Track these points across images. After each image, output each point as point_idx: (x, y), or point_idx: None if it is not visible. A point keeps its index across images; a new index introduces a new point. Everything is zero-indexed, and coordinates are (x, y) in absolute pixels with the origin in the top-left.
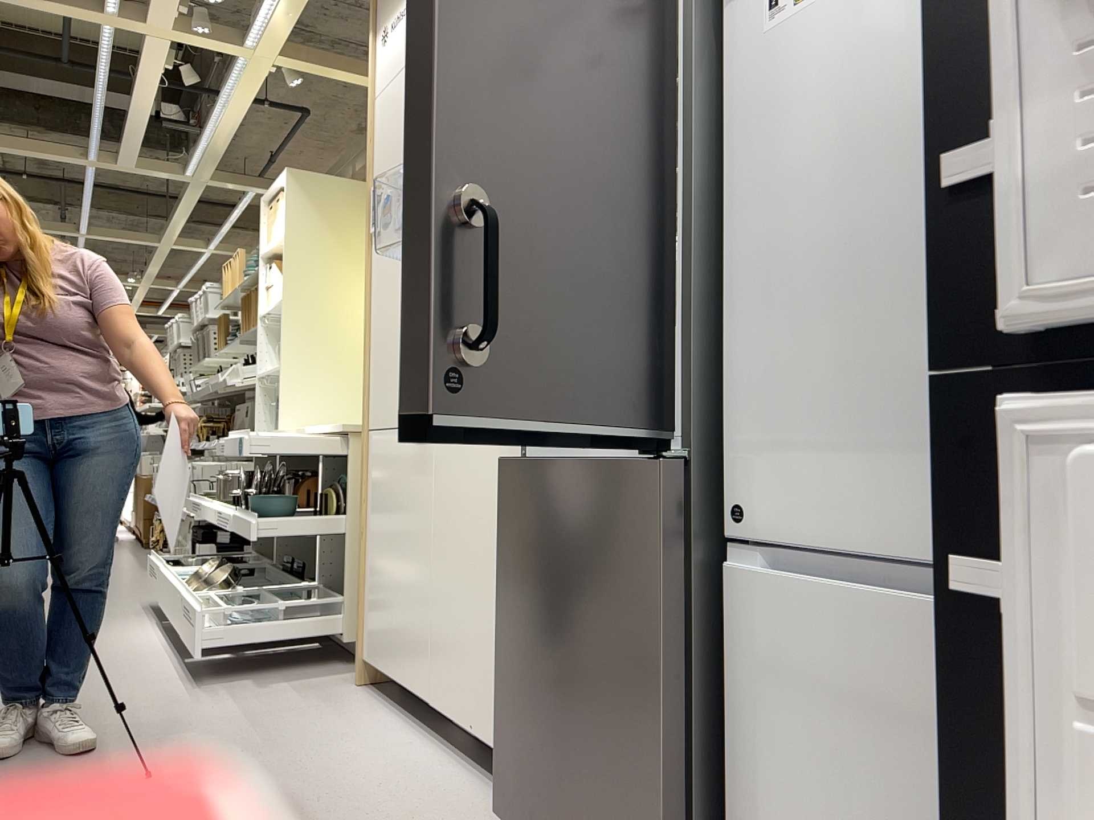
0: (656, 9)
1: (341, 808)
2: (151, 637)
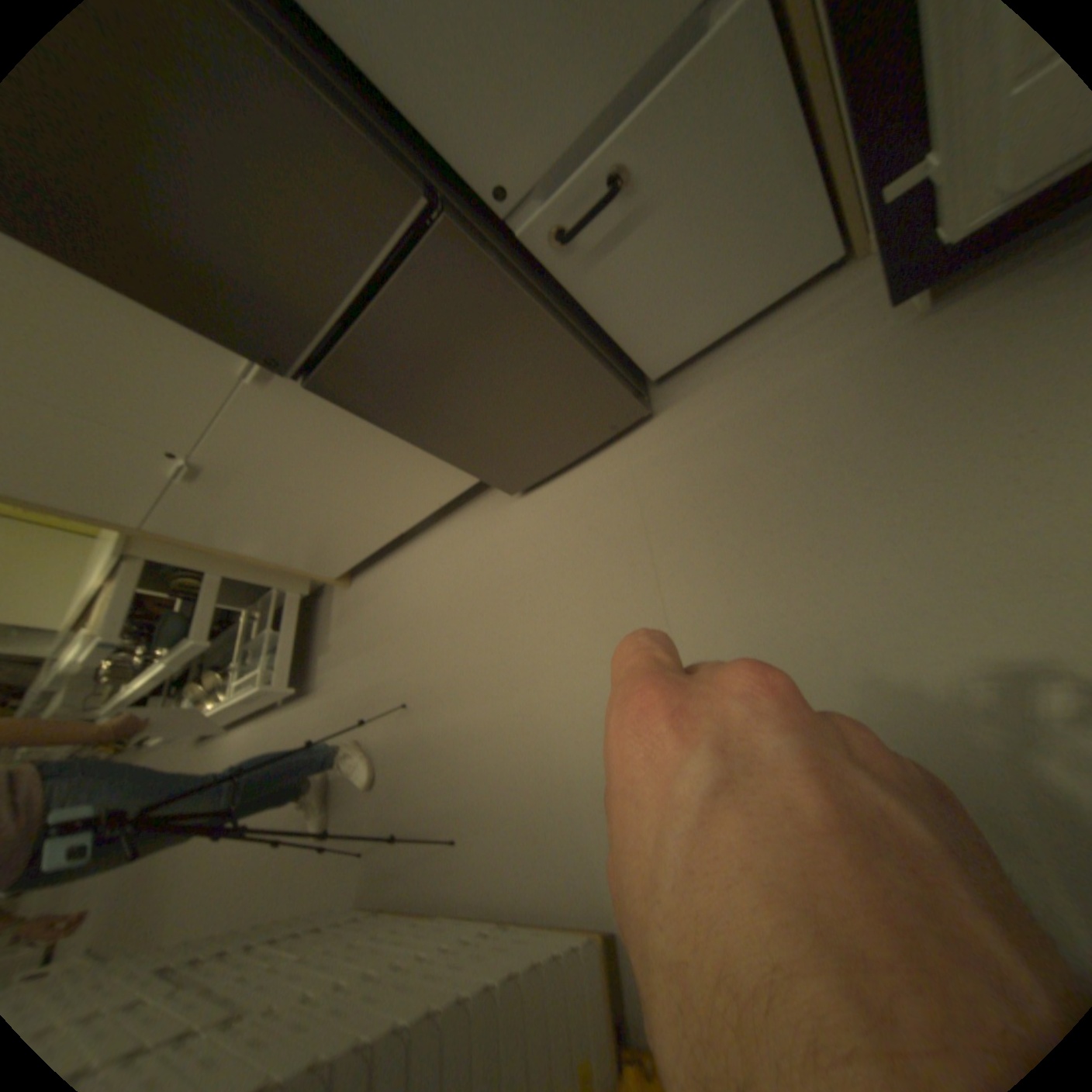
0: None
1: (468, 583)
2: (244, 733)
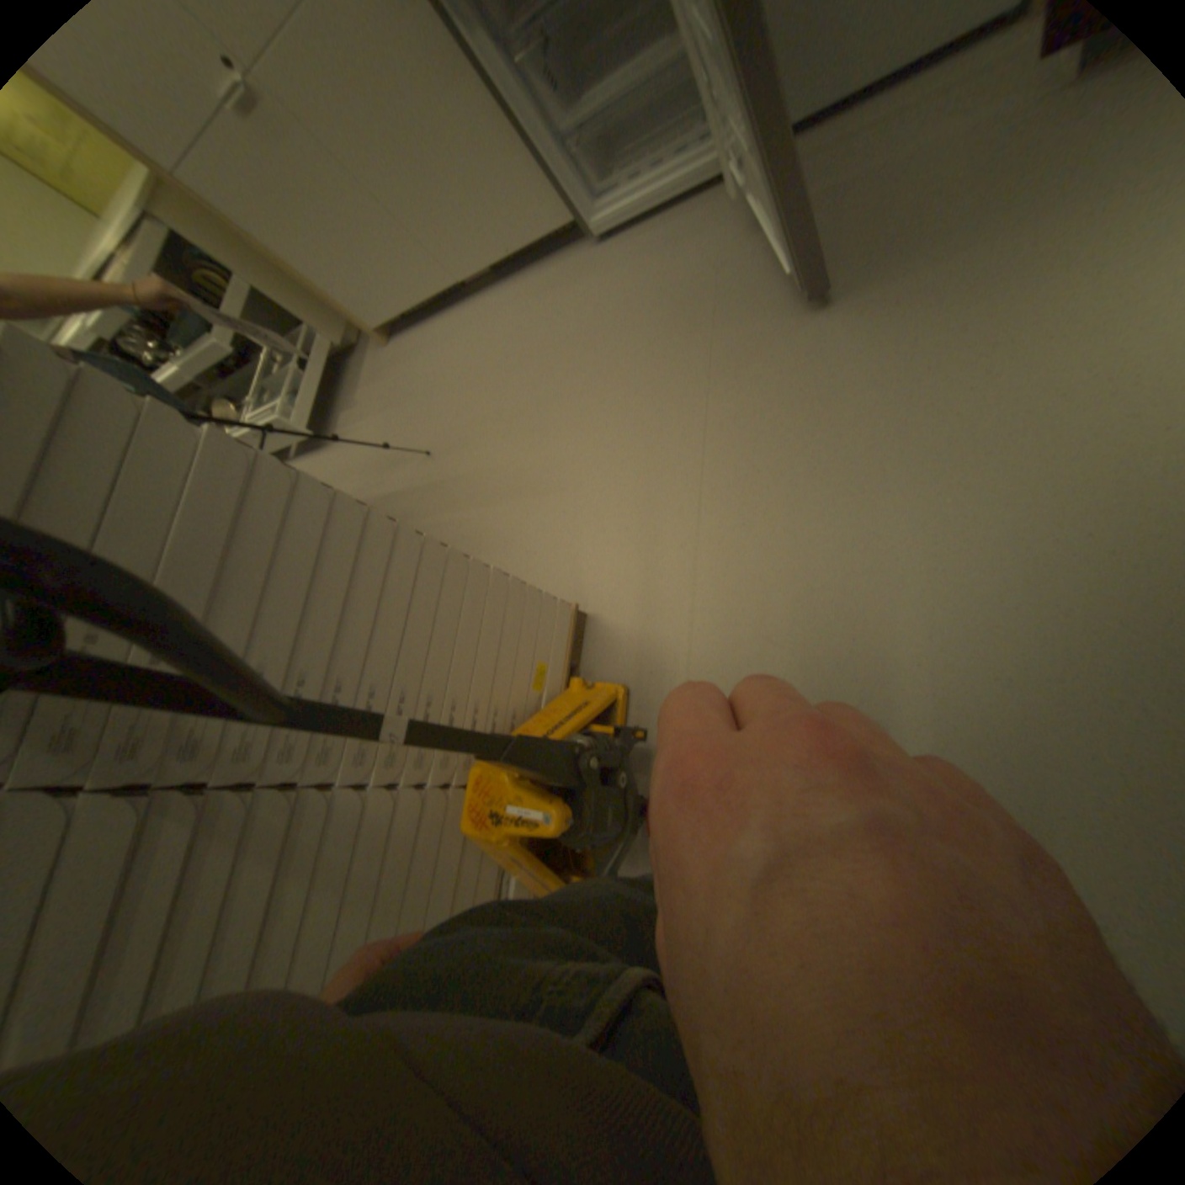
0: None
1: (518, 342)
2: None
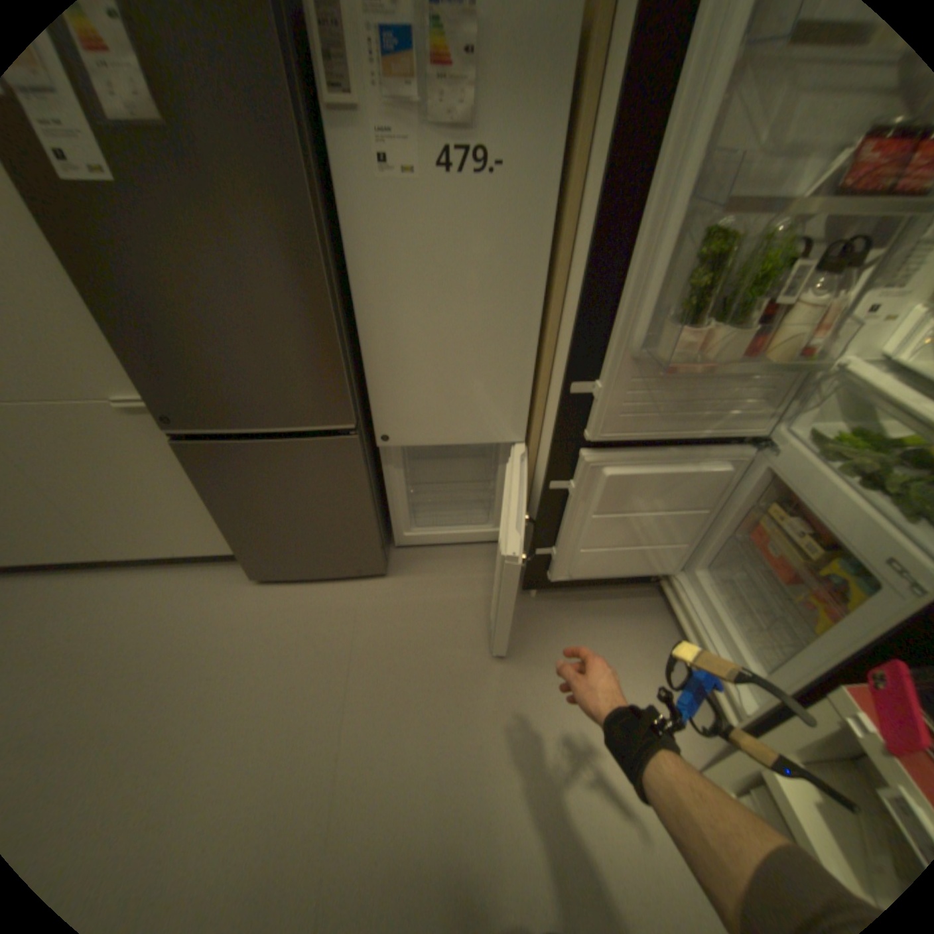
0: (287, 132)
1: (152, 642)
2: None
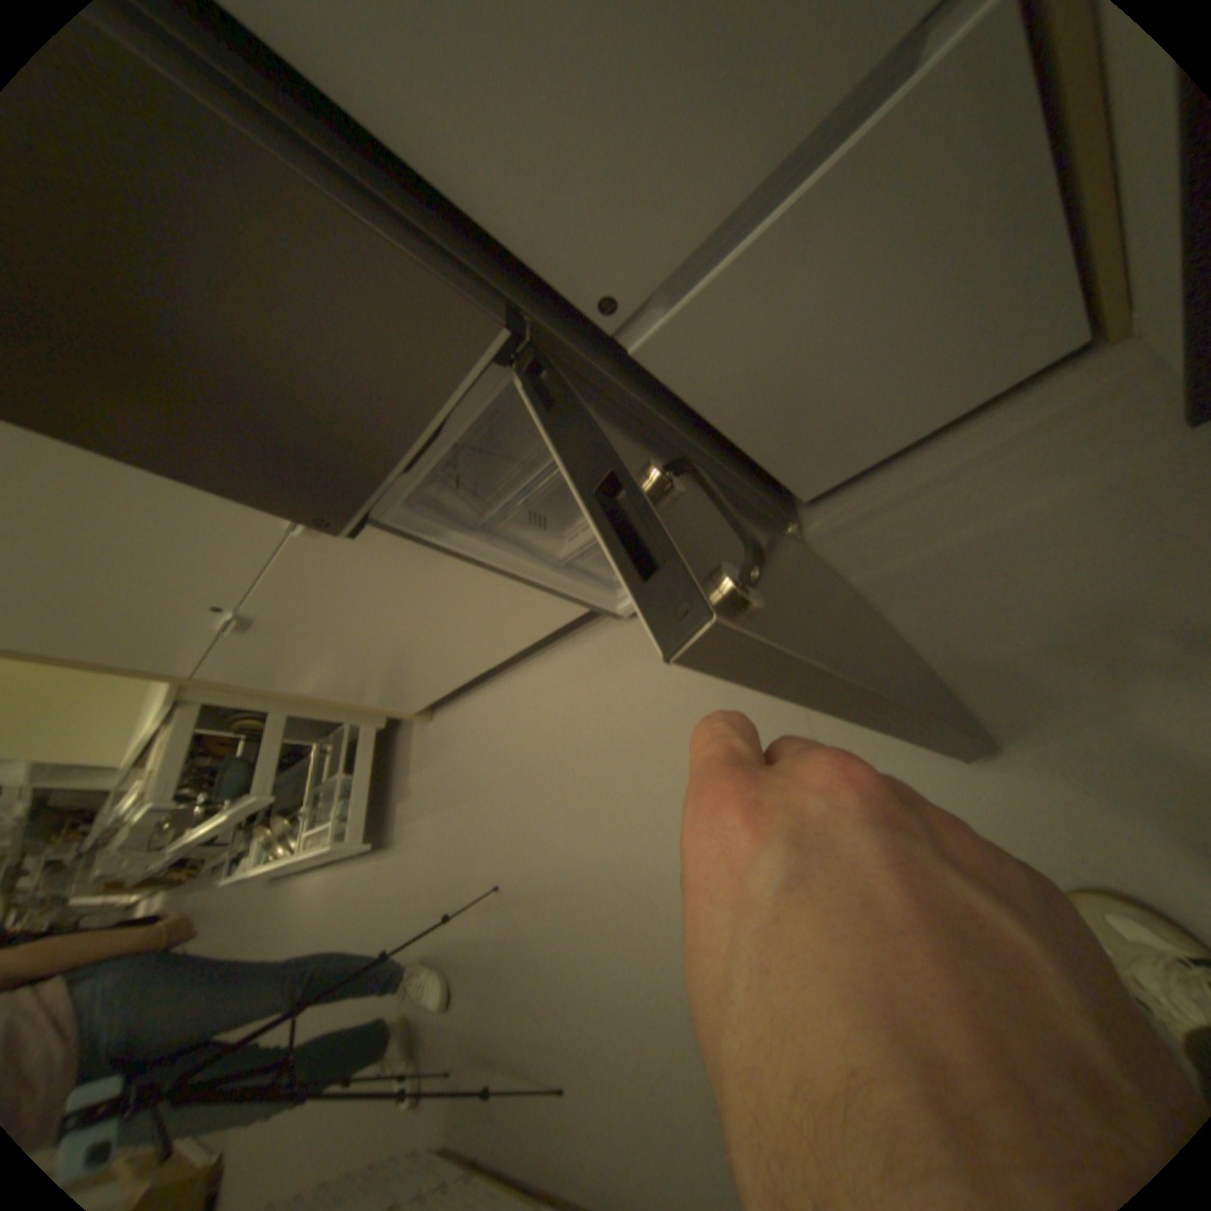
0: None
1: (571, 742)
2: (320, 880)
